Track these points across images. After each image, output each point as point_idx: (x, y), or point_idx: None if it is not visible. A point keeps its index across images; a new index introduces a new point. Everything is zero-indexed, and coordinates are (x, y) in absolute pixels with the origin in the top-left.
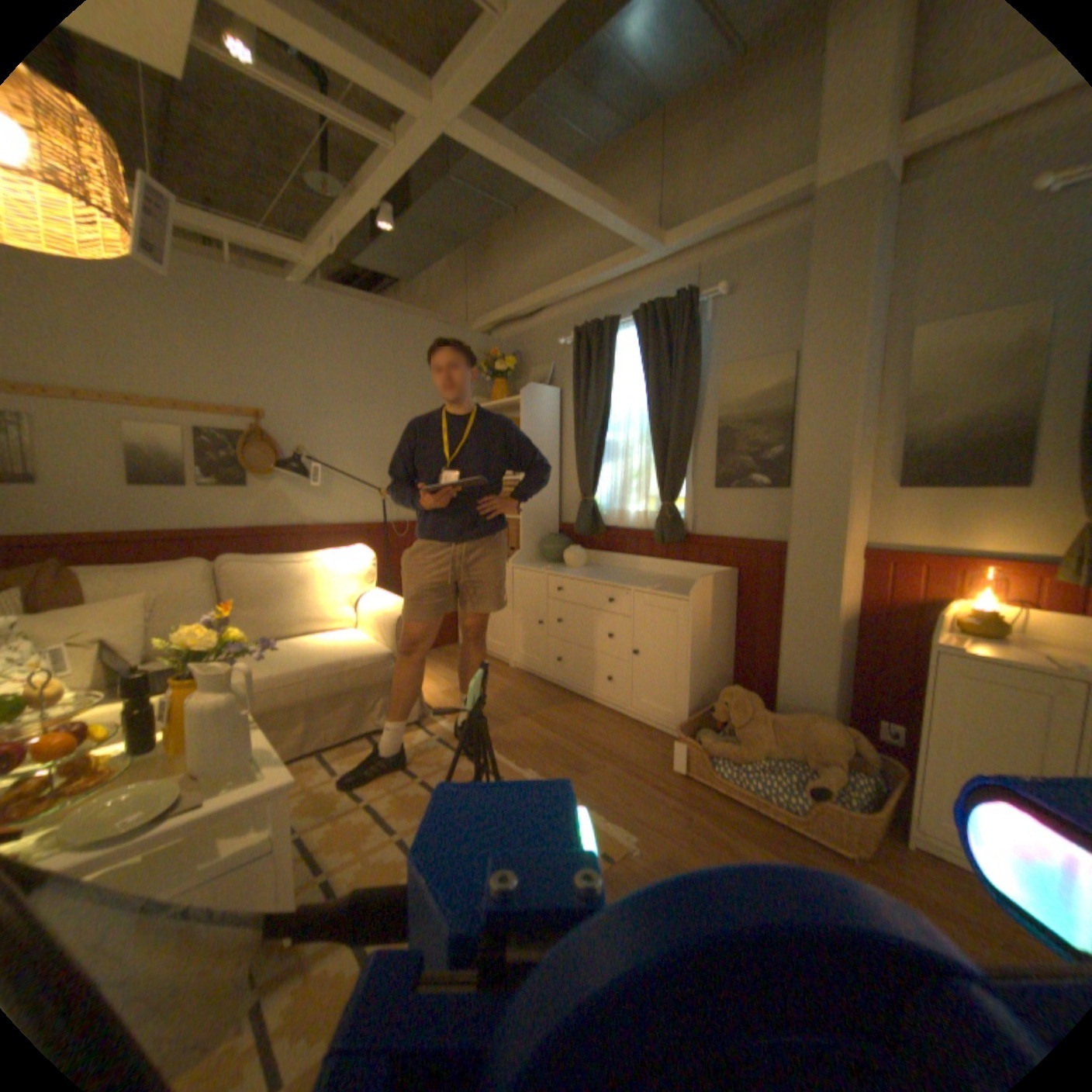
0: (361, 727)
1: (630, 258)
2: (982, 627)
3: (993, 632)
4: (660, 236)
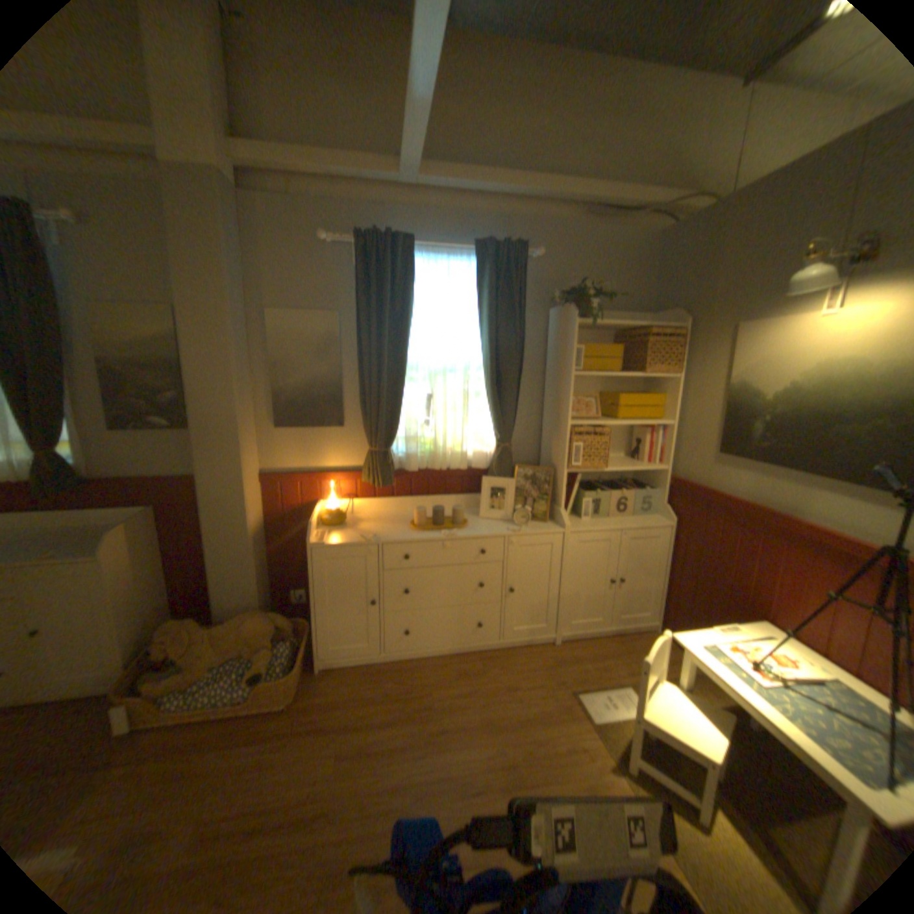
0: None
1: None
2: (331, 520)
3: (336, 522)
4: None
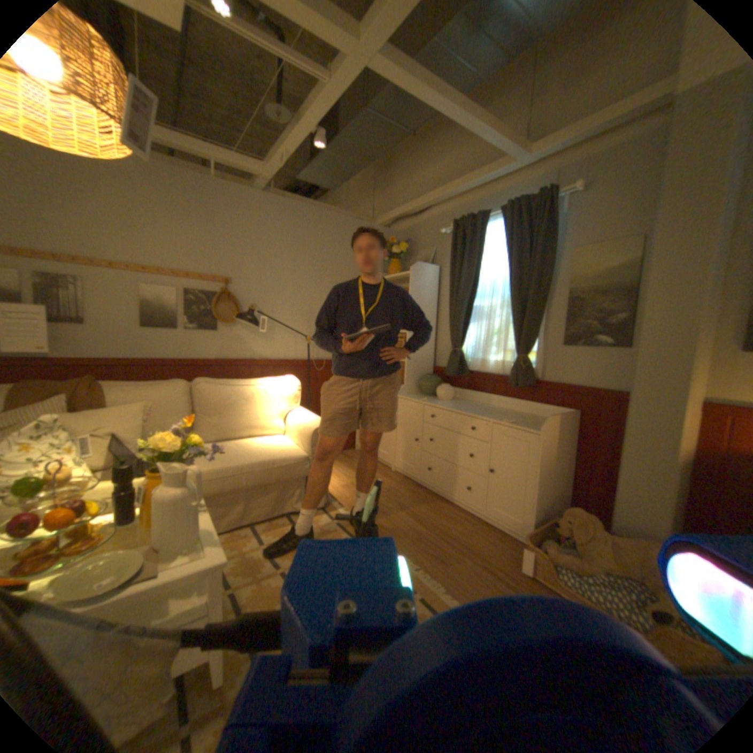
0: (283, 508)
1: (501, 166)
2: None
3: None
4: (527, 146)
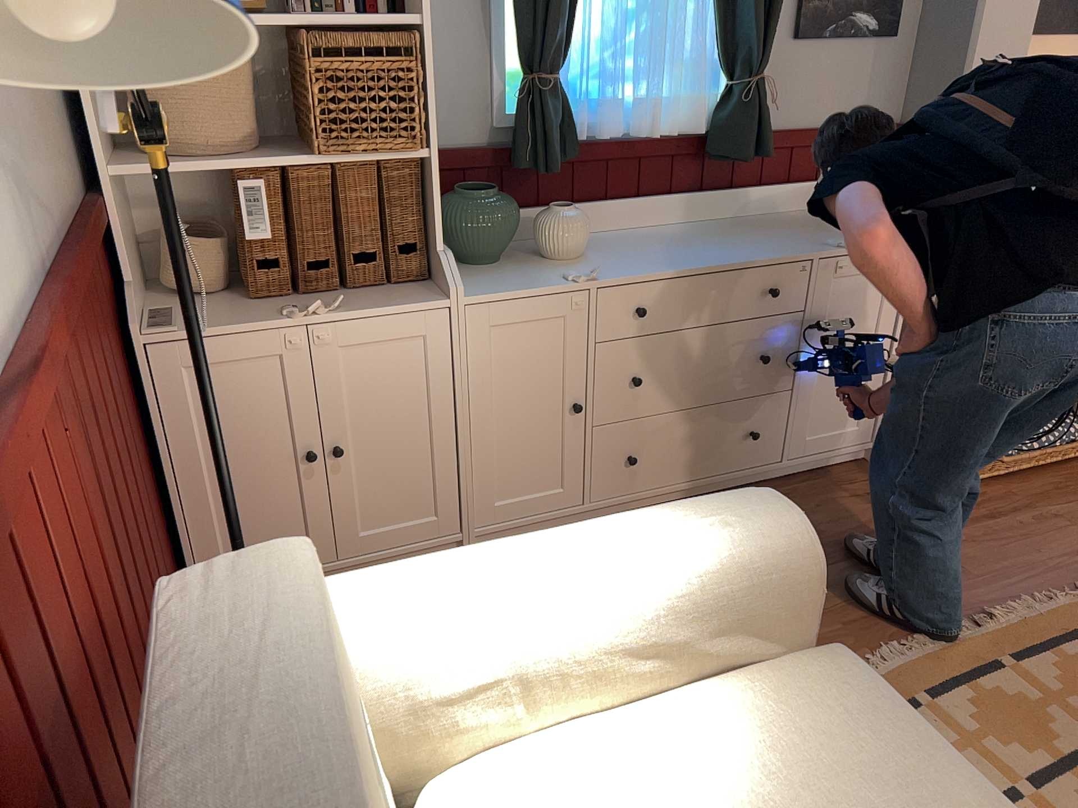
0: None
1: None
2: None
3: None
4: None
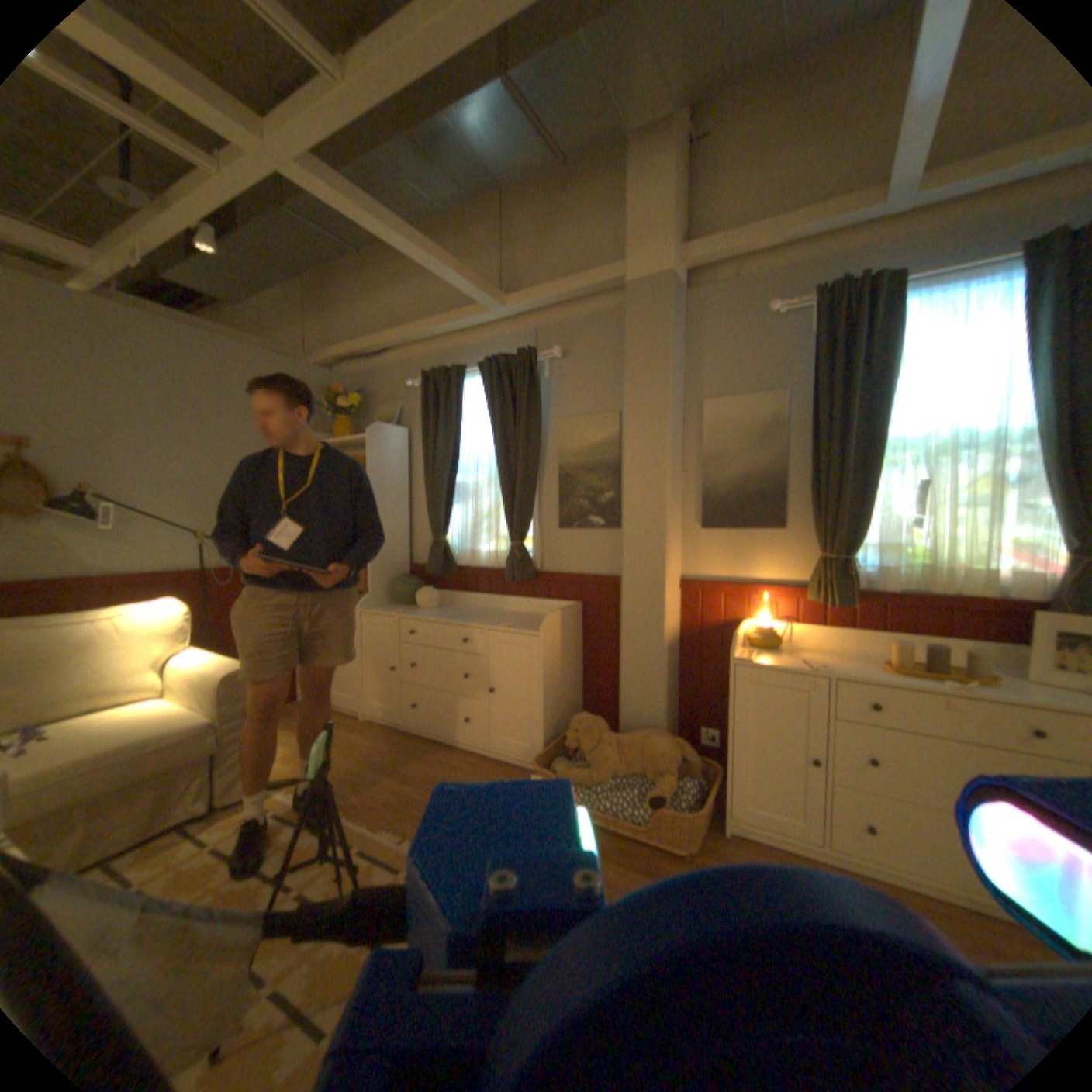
0: (168, 819)
1: (473, 314)
2: (763, 640)
3: (770, 644)
4: (500, 298)
